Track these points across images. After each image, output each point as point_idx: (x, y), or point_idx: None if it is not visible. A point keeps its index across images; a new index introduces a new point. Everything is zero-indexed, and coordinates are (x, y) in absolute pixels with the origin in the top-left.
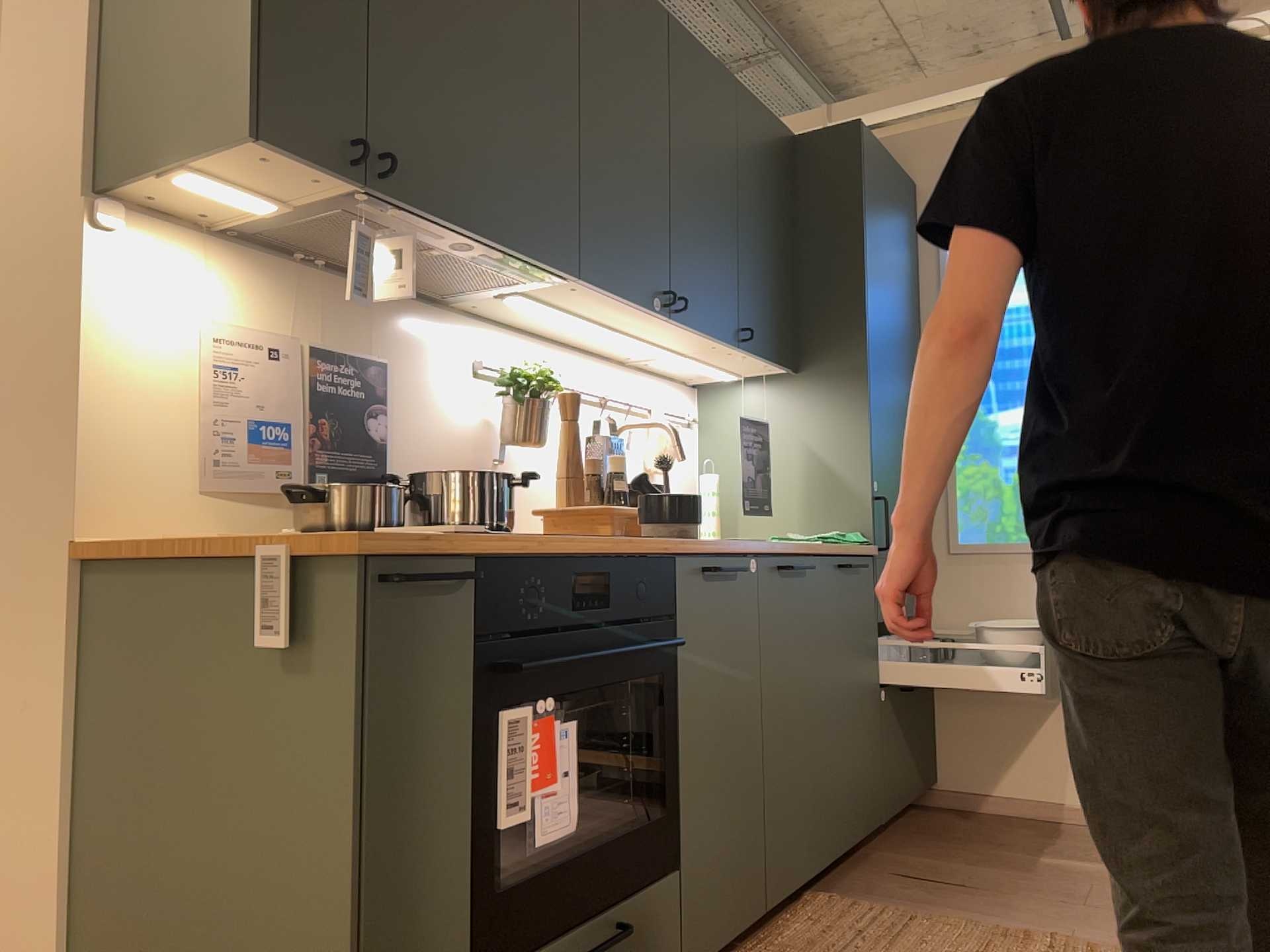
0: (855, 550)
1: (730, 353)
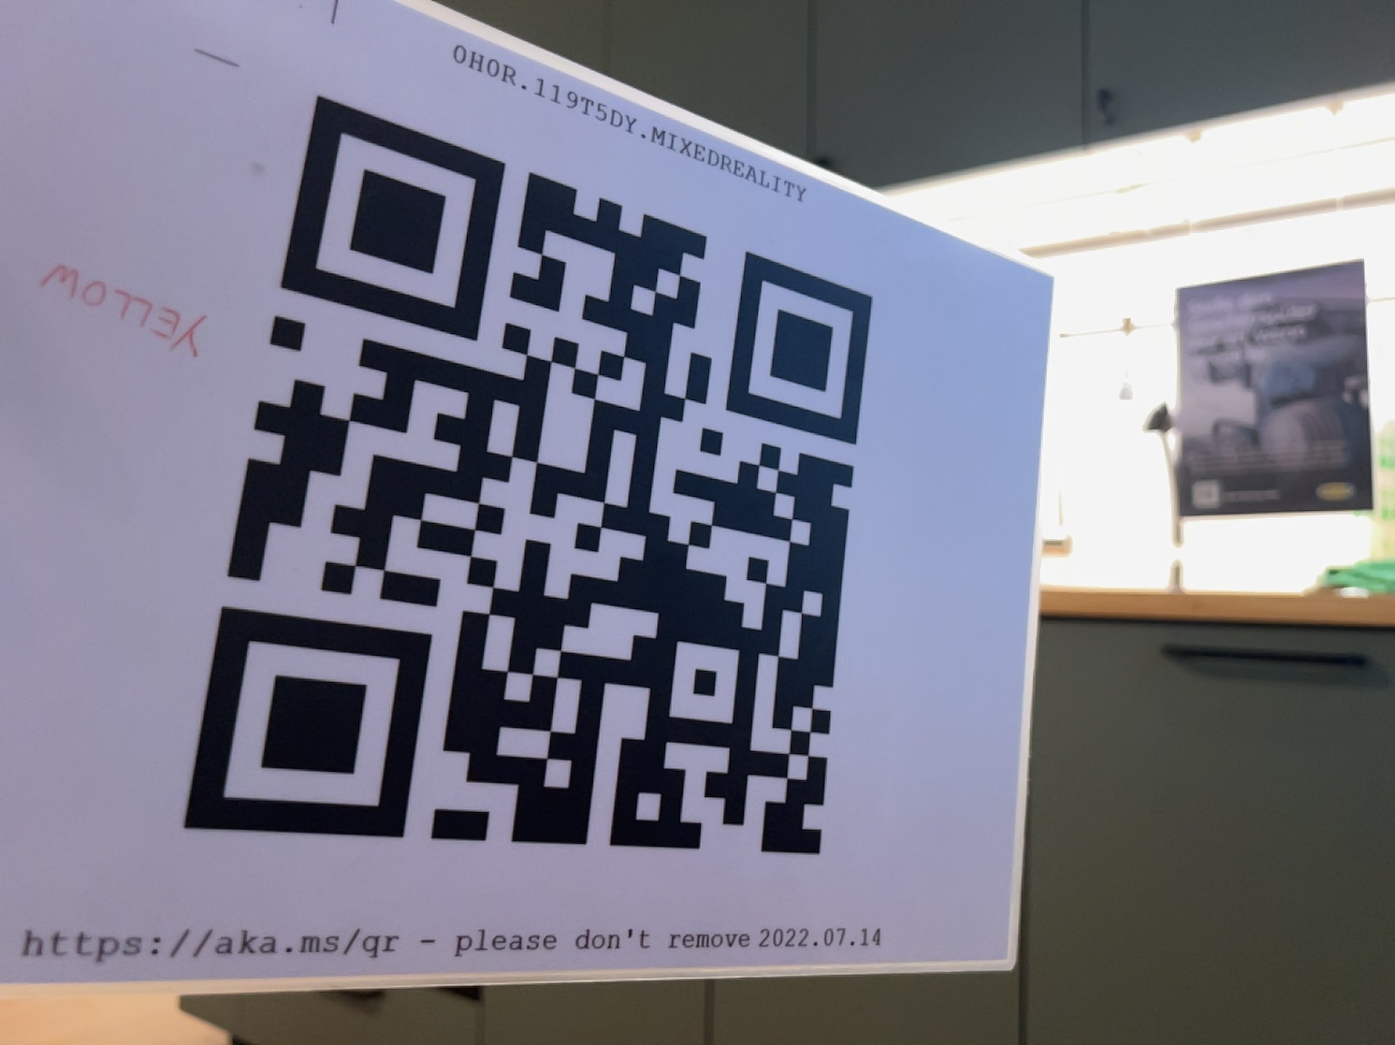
0: (1350, 611)
1: (1153, 155)
